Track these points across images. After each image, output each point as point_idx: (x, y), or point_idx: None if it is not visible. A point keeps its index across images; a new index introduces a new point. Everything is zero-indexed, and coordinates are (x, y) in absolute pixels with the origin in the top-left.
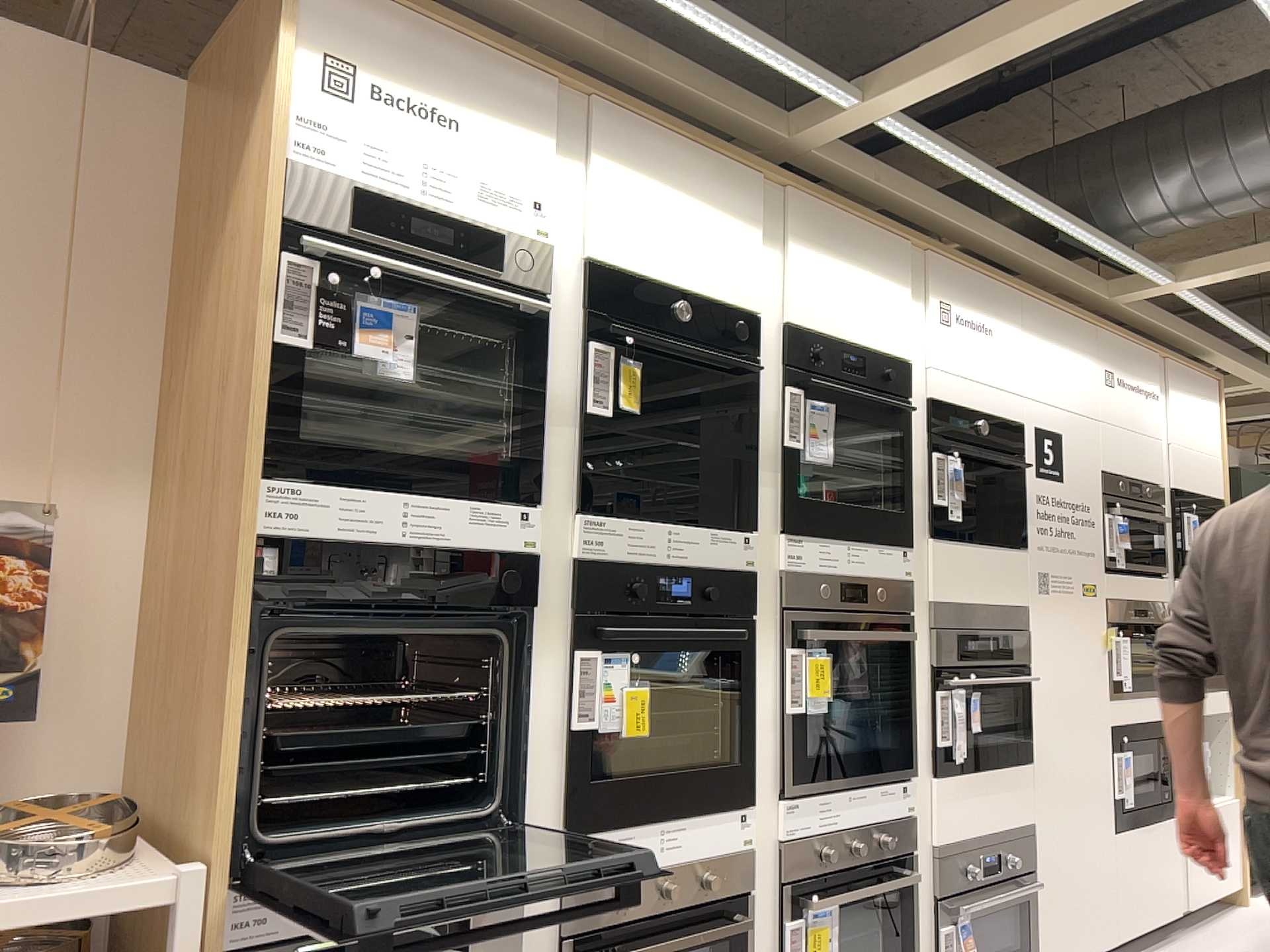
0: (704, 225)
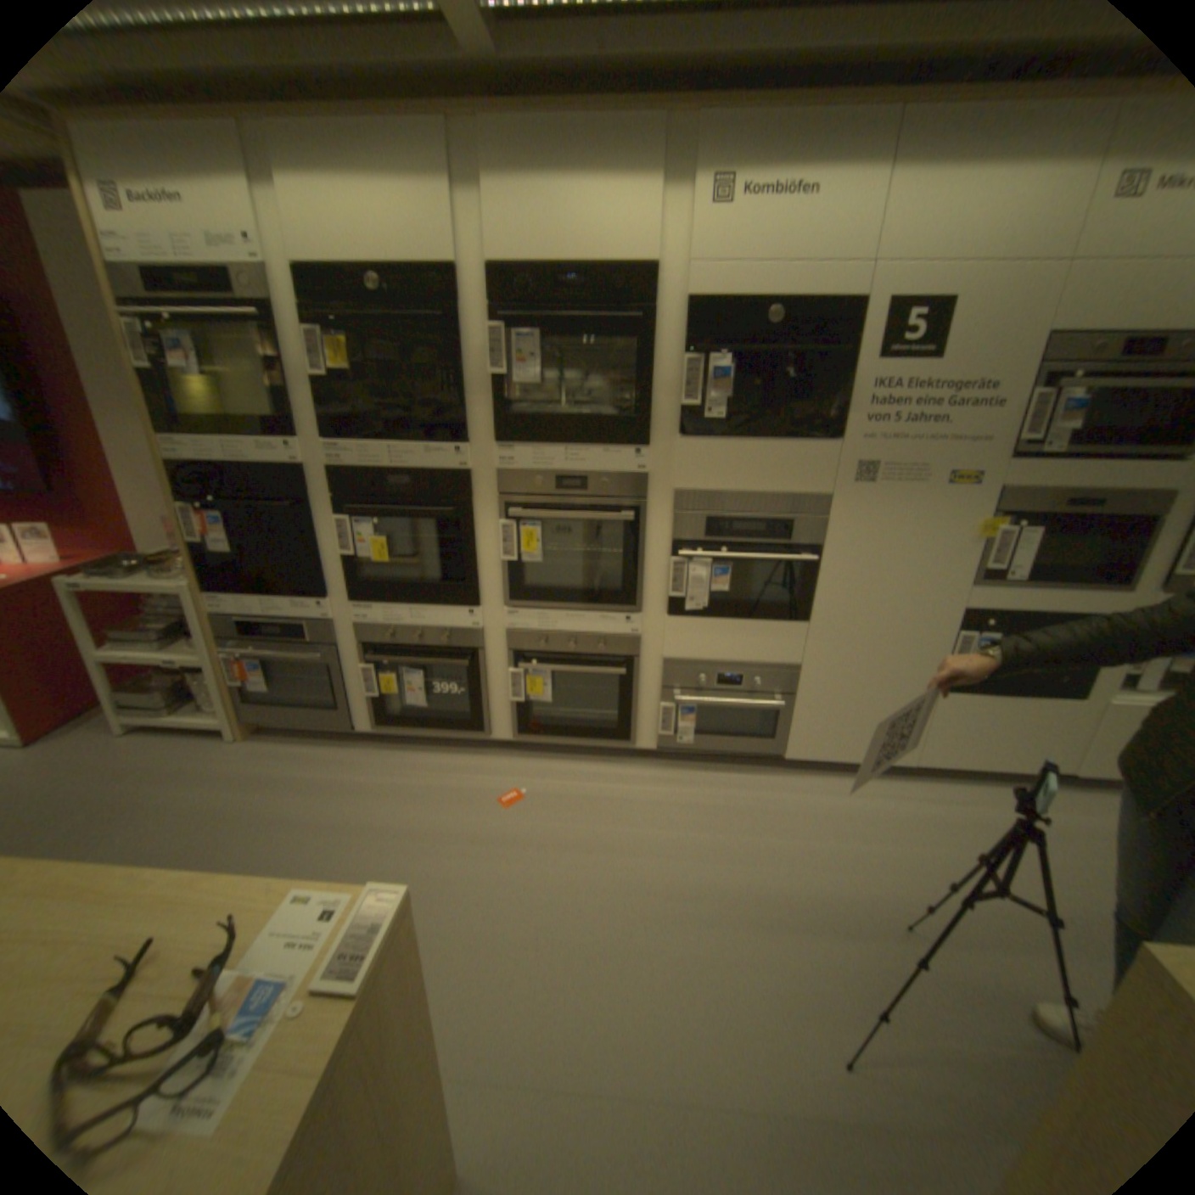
0: (384, 191)
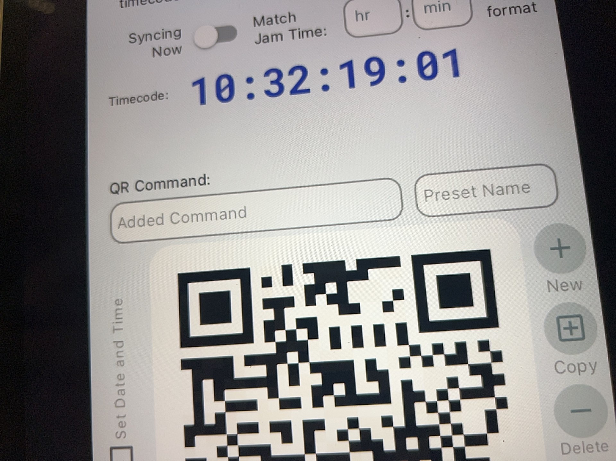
0: None
